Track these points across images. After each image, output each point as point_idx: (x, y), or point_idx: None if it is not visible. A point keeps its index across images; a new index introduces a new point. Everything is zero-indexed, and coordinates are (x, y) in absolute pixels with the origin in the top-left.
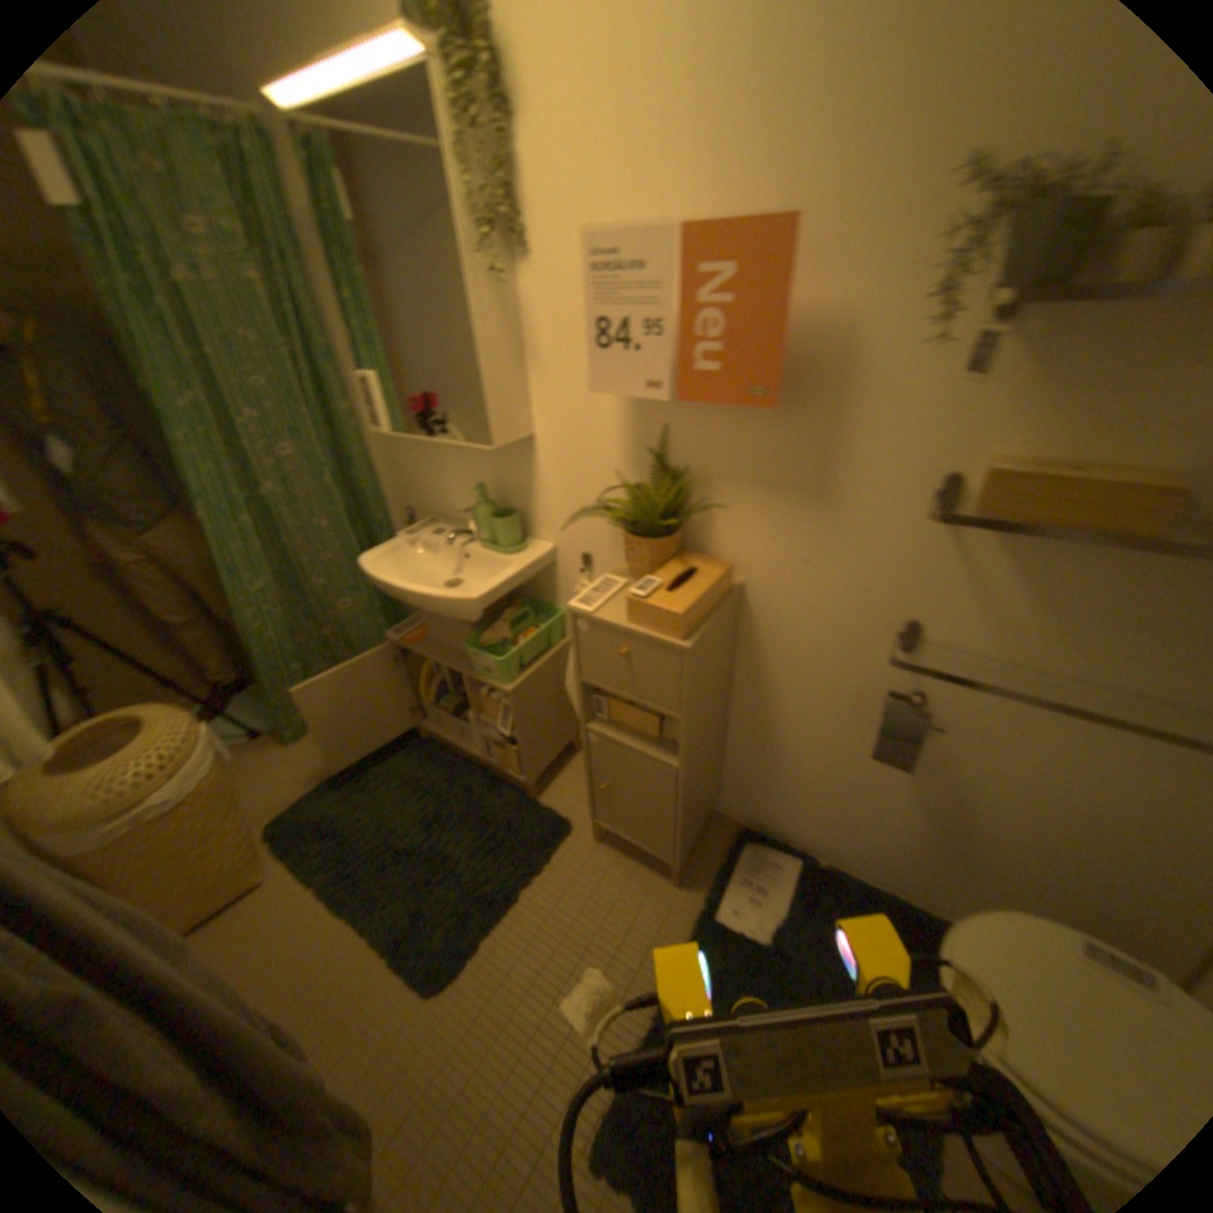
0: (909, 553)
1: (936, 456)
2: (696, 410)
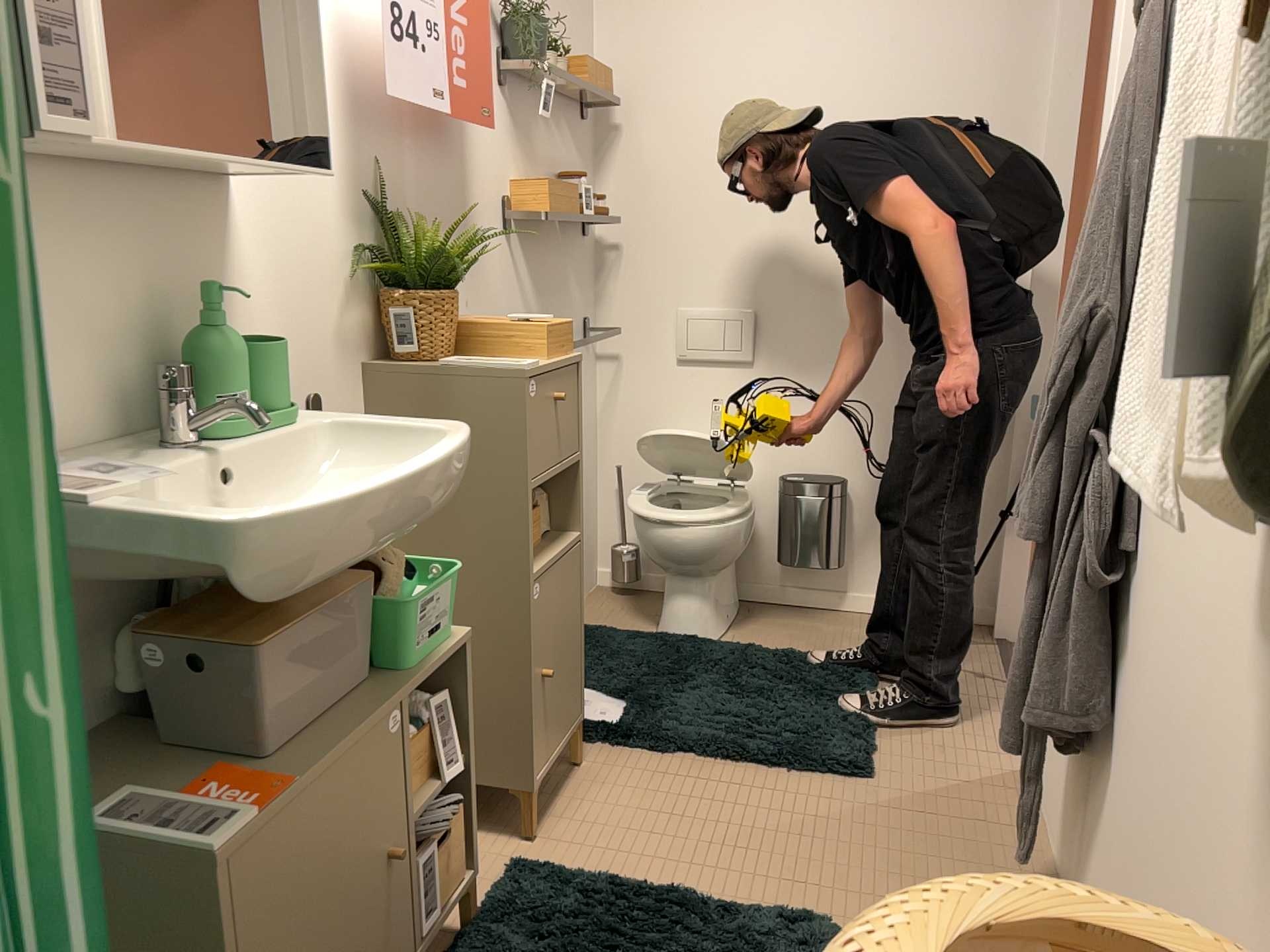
0: (502, 272)
1: (499, 188)
2: (398, 144)
